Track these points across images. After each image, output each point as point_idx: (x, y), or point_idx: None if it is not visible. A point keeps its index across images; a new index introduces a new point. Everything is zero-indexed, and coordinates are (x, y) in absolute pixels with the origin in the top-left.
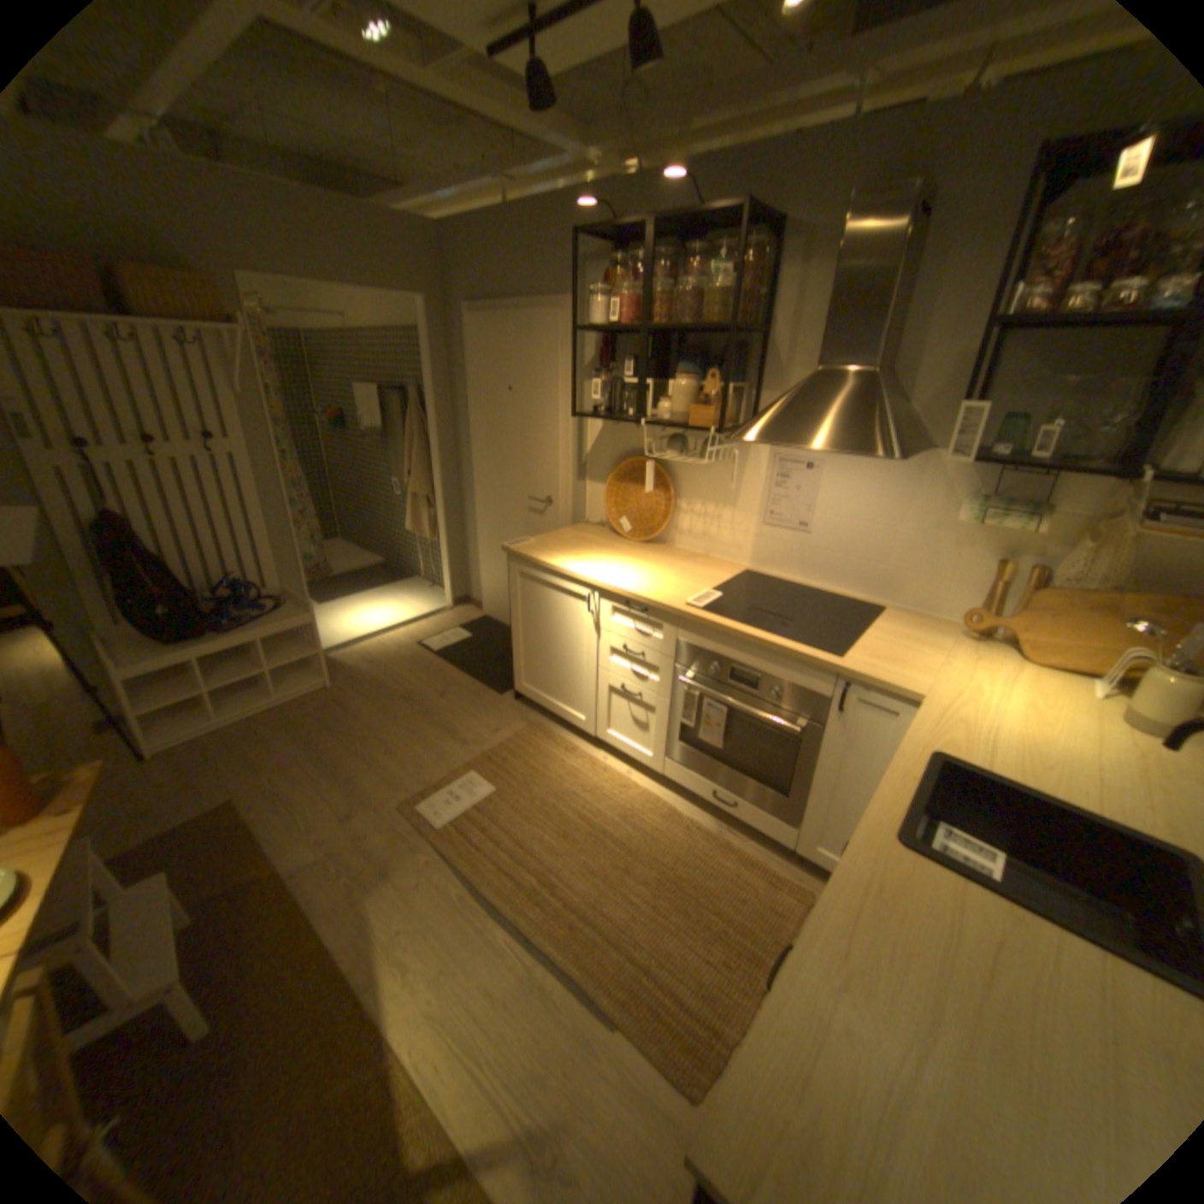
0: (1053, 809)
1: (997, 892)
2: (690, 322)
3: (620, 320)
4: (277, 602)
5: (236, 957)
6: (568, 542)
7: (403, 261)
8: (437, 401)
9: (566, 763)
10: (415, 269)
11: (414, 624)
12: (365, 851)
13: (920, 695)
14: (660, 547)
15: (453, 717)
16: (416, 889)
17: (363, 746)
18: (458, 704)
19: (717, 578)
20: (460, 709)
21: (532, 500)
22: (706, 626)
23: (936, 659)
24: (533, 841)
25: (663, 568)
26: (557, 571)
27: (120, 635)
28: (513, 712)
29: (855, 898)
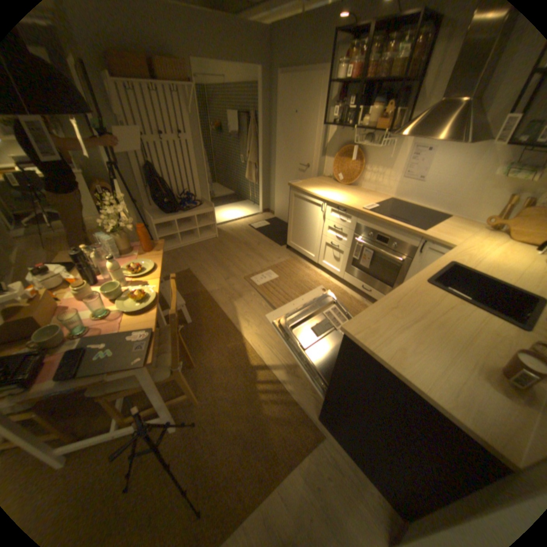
0: (493, 282)
1: (457, 297)
2: (385, 76)
3: (351, 76)
4: (200, 202)
5: (197, 310)
6: (315, 183)
7: (253, 47)
8: (263, 118)
9: (305, 271)
10: (258, 51)
11: (247, 218)
12: (234, 288)
13: (454, 246)
14: (355, 187)
15: (262, 252)
16: (251, 301)
17: (231, 258)
18: (264, 248)
19: (378, 200)
20: (265, 249)
21: (301, 165)
22: (369, 217)
23: (467, 235)
24: (291, 293)
25: (355, 195)
26: (310, 194)
27: (151, 209)
28: (285, 253)
29: (405, 292)
